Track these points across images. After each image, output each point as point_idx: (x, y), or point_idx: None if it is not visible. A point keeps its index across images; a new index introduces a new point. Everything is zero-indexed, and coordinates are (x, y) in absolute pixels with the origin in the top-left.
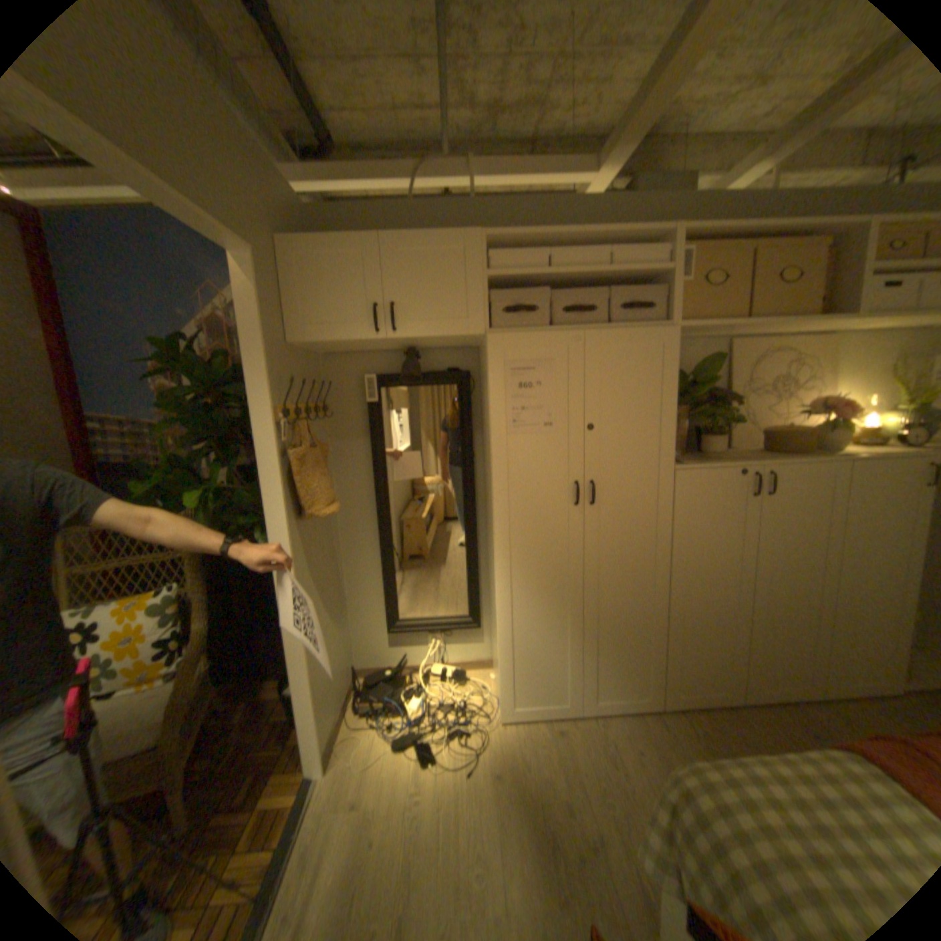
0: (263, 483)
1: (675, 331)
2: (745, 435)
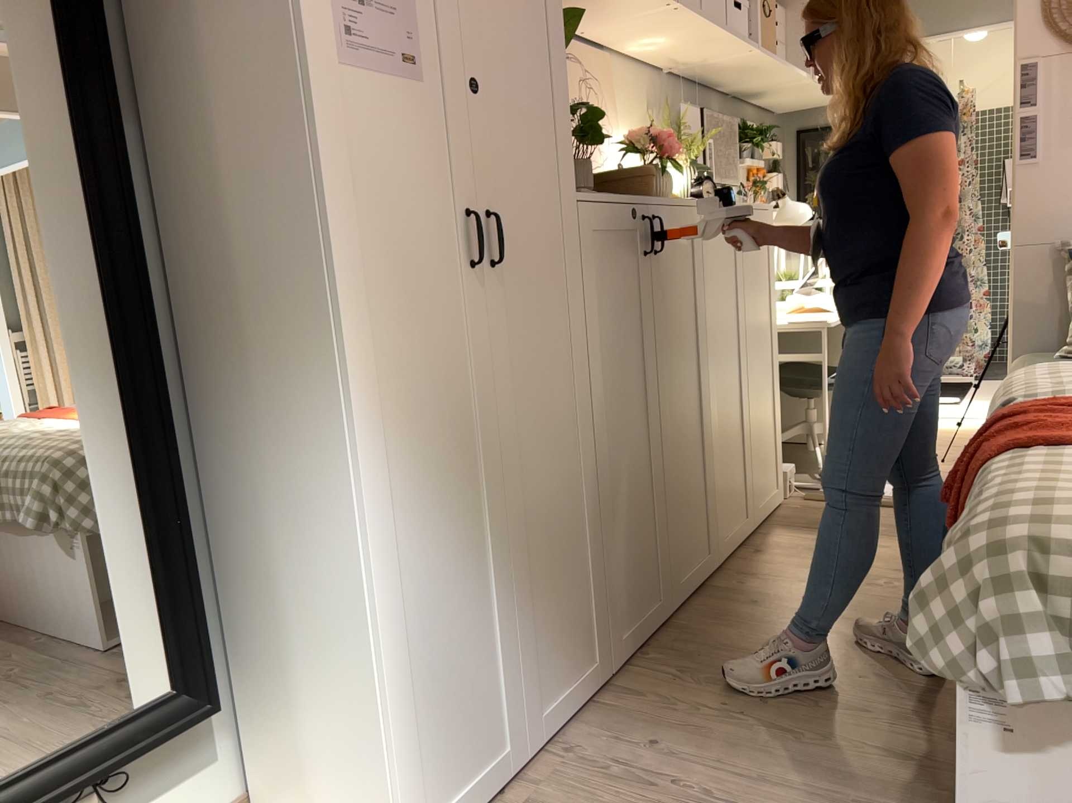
0: None
1: None
2: None
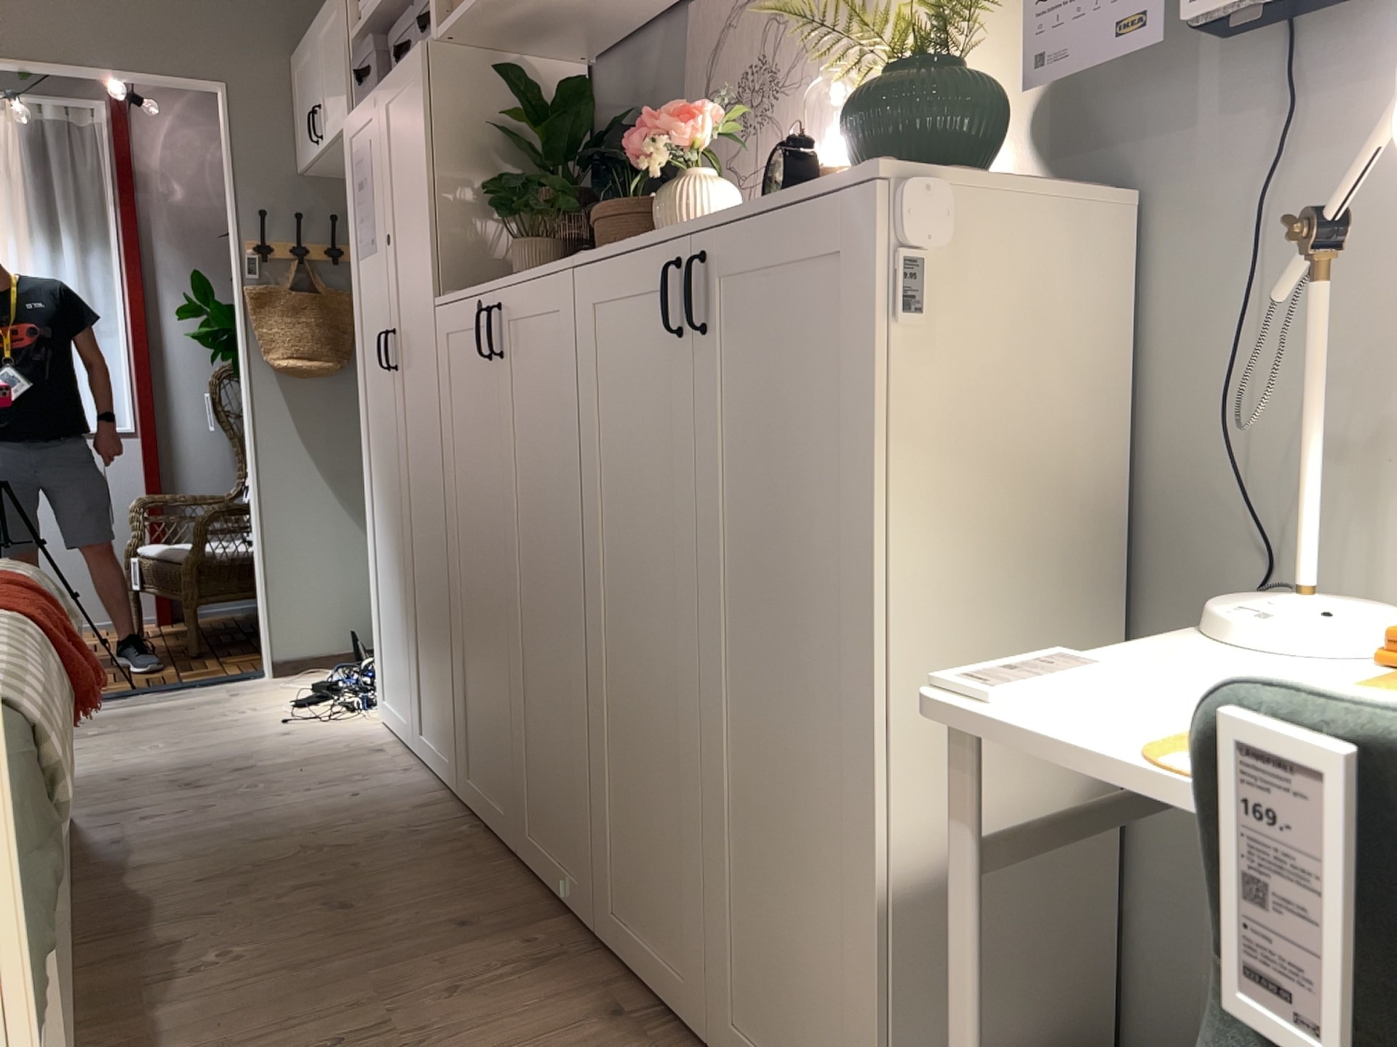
0: (236, 319)
1: (425, 44)
2: None
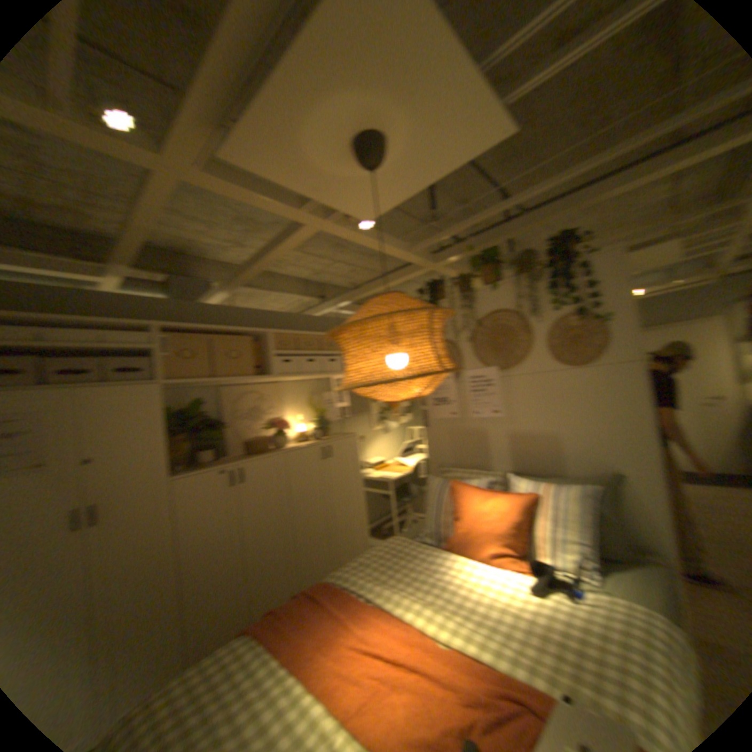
0: None
1: (153, 385)
2: (231, 445)
